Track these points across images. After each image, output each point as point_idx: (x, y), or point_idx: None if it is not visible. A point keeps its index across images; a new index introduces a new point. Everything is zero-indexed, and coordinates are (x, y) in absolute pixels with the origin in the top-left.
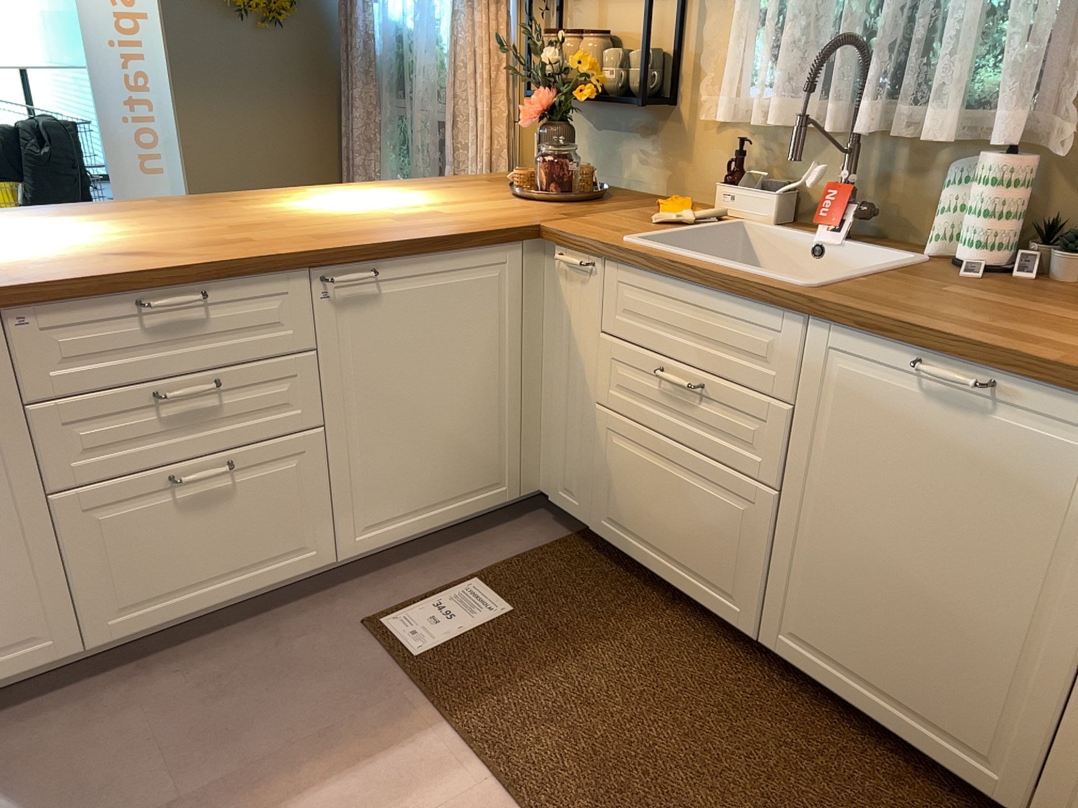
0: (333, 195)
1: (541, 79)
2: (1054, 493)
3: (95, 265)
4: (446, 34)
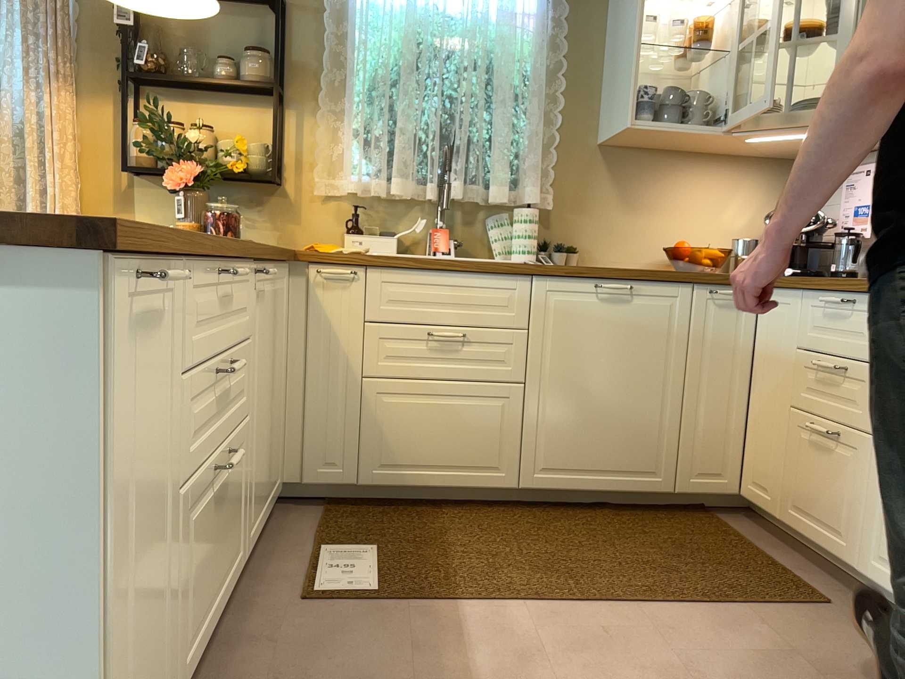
0: None
1: (185, 153)
2: (662, 327)
3: None
4: None
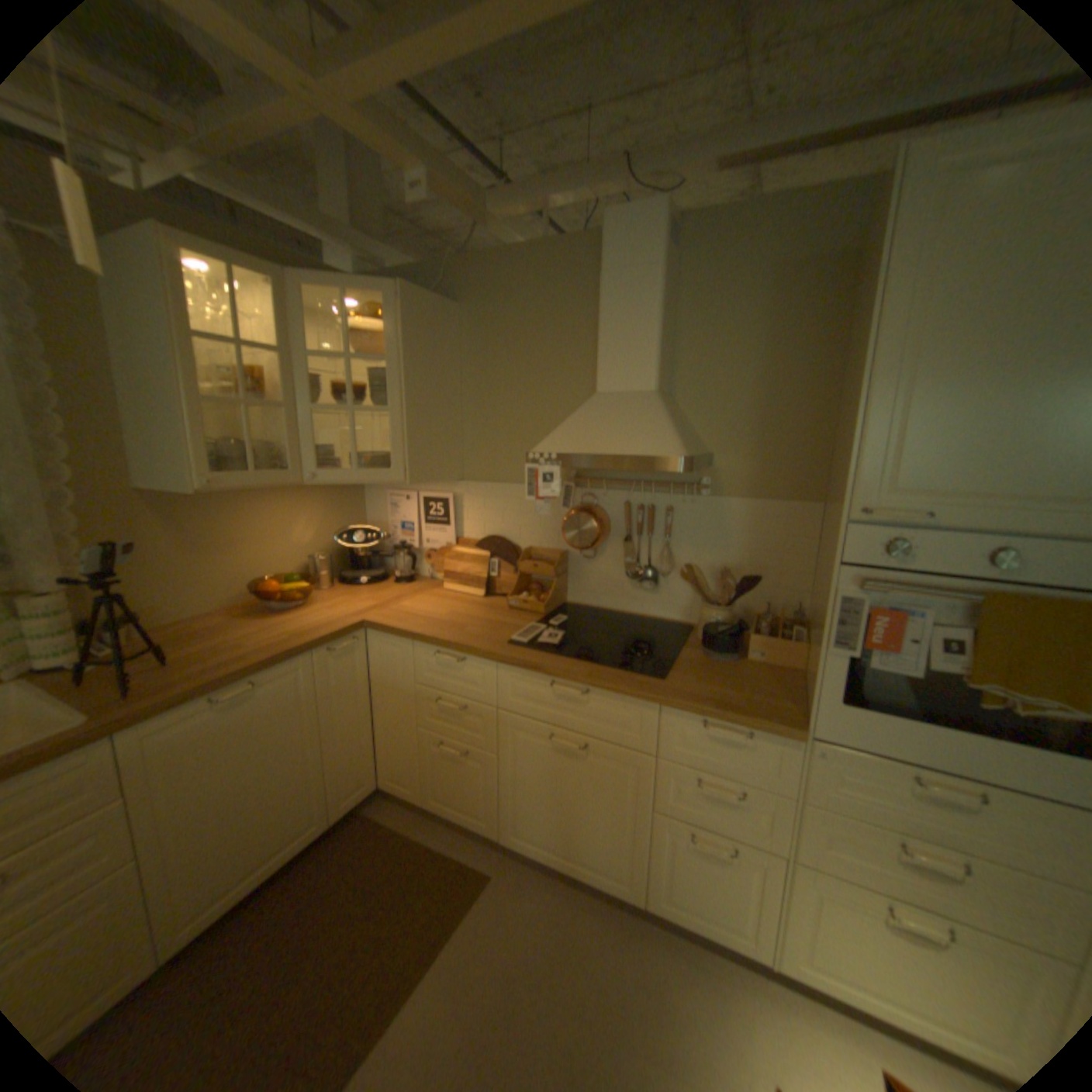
0: None
1: None
2: (290, 704)
3: None
4: None
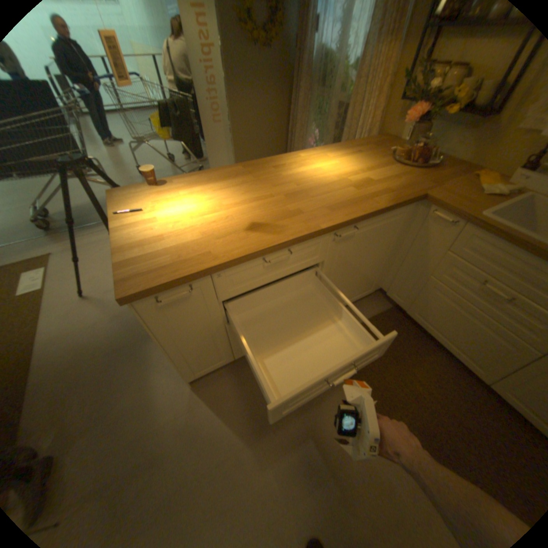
0: (313, 160)
1: (426, 94)
2: None
3: (243, 239)
4: (354, 53)
